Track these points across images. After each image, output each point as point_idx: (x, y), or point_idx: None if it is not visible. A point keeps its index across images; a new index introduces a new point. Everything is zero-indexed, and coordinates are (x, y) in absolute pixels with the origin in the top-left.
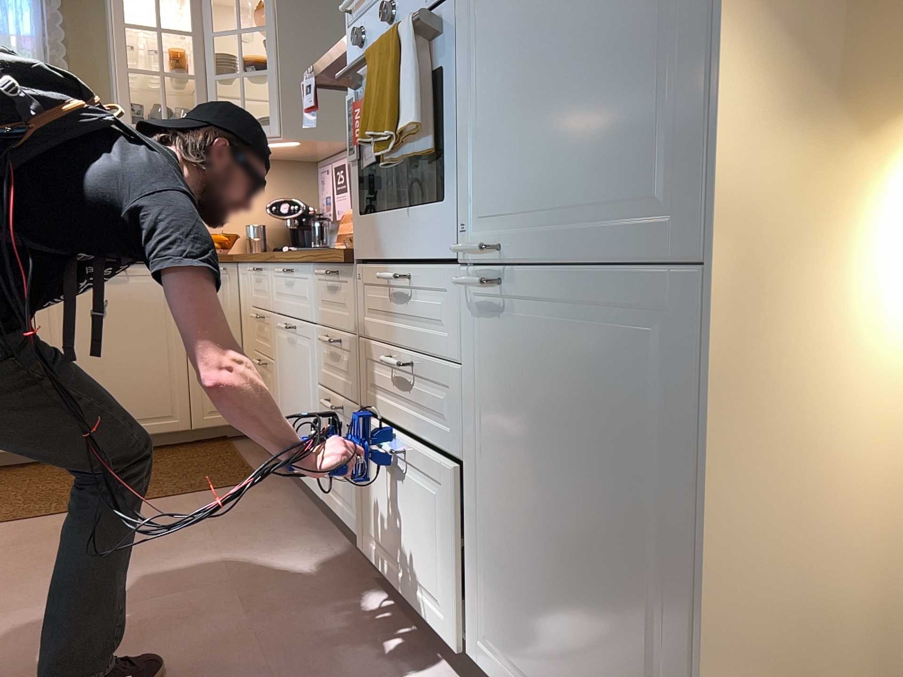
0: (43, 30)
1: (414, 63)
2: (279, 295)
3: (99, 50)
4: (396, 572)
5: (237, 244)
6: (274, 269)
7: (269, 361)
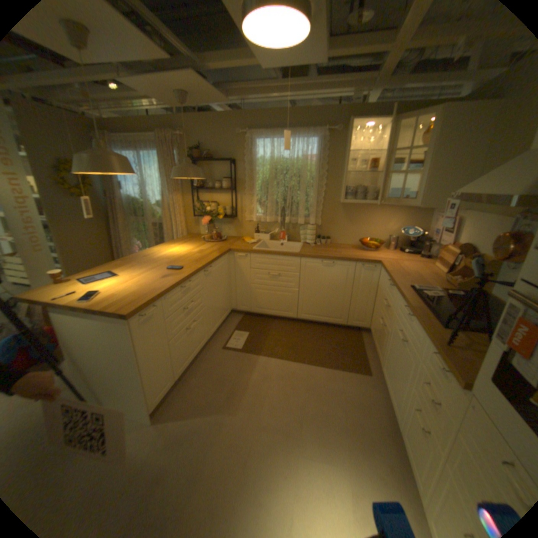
0: (319, 152)
1: None
2: (401, 311)
3: (340, 157)
4: None
5: (382, 245)
6: (402, 298)
7: (387, 328)
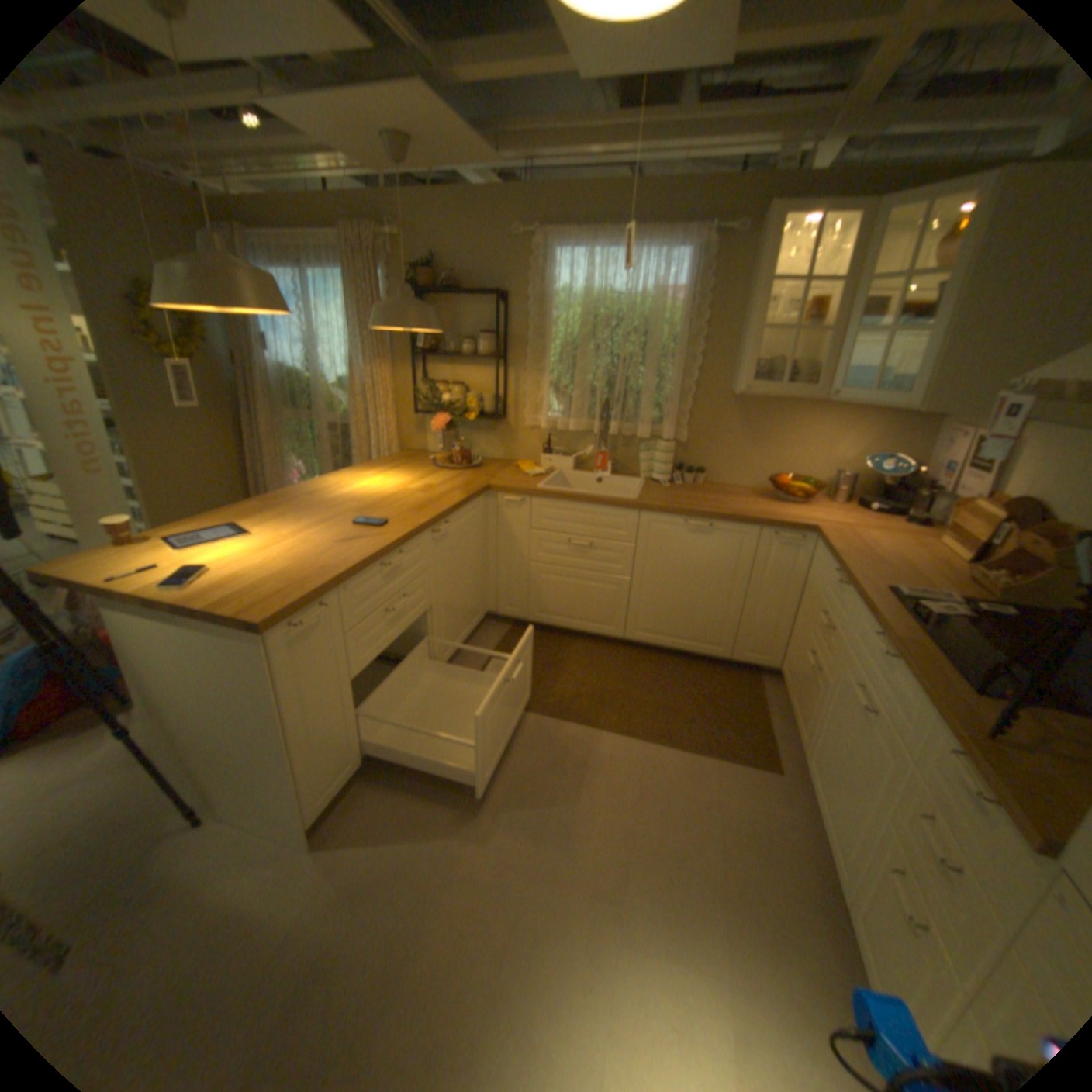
0: (696, 281)
1: None
2: (865, 644)
3: (741, 293)
4: None
5: (822, 492)
6: (870, 613)
7: (828, 675)
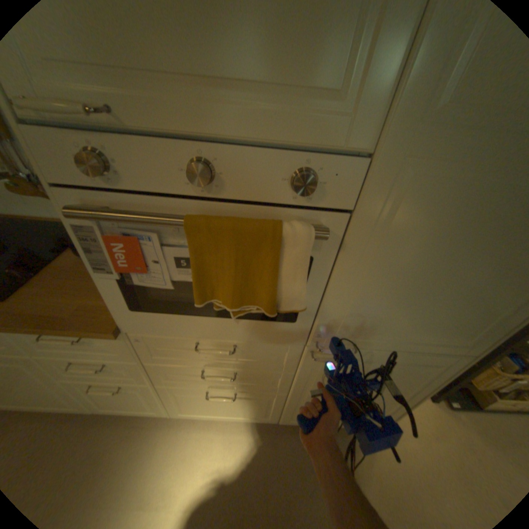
0: None
1: (303, 268)
2: None
3: None
4: (208, 418)
5: None
6: None
7: None
